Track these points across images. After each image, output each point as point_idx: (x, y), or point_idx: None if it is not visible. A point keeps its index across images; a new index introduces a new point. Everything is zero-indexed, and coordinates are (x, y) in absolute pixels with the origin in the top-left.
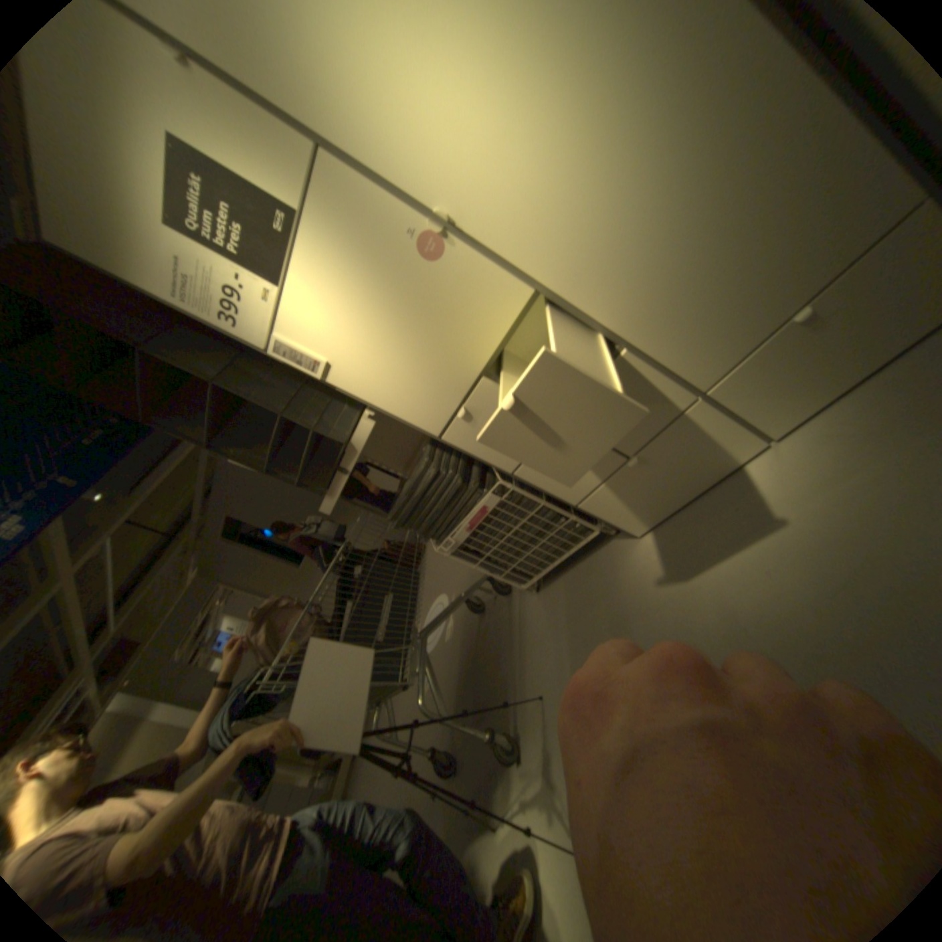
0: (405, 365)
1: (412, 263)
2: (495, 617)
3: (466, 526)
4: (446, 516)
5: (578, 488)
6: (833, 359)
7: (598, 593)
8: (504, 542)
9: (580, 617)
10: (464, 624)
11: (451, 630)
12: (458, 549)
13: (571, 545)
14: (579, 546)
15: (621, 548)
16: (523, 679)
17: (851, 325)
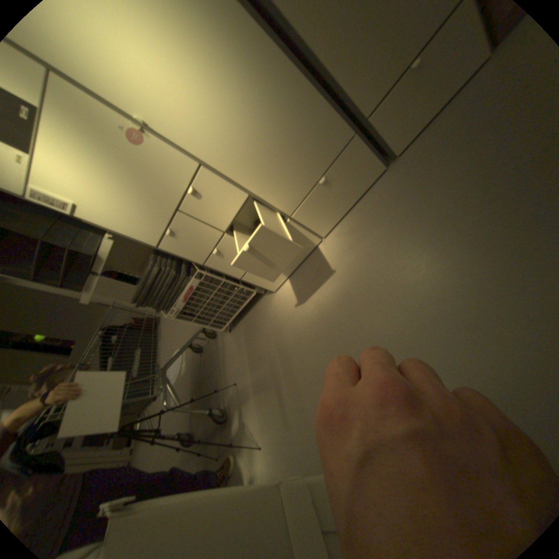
0: (129, 204)
1: (125, 144)
2: (210, 351)
3: (183, 298)
4: (170, 294)
5: (240, 268)
6: (337, 199)
7: (259, 323)
8: (207, 305)
9: (252, 337)
10: (192, 361)
11: (185, 367)
12: (180, 313)
13: (243, 301)
14: (247, 301)
15: (268, 298)
16: (227, 378)
17: (341, 184)
